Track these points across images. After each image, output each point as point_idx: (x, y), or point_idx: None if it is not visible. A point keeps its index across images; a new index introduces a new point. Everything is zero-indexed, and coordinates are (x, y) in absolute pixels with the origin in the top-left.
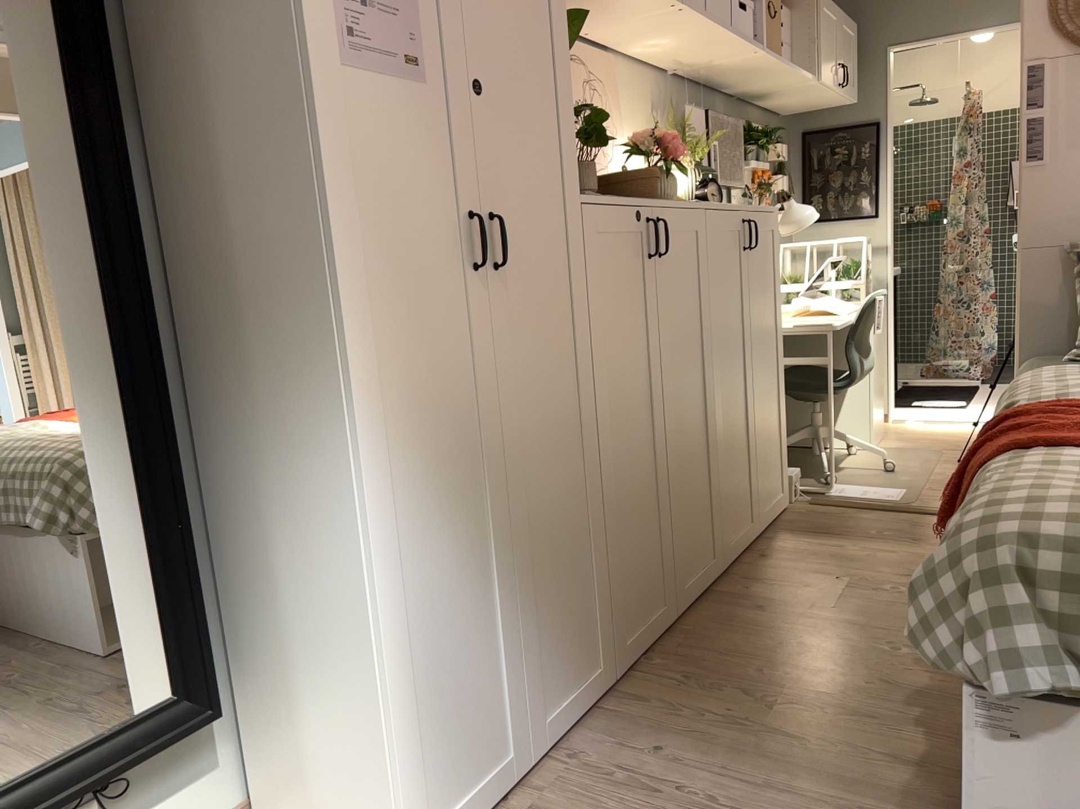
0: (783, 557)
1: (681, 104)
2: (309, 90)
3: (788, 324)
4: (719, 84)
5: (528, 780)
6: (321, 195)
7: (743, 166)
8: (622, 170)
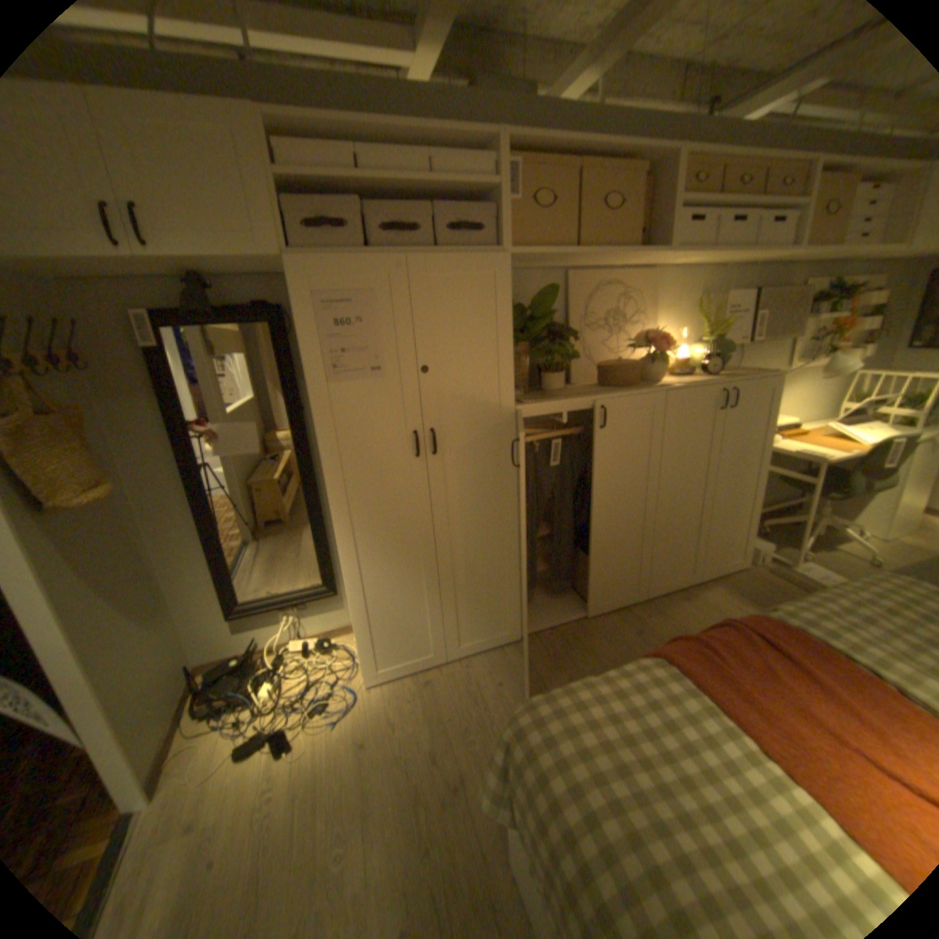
0: (698, 604)
1: (731, 289)
2: (312, 399)
3: (797, 447)
4: (794, 260)
5: (446, 664)
6: (319, 440)
7: (806, 322)
8: (615, 363)
